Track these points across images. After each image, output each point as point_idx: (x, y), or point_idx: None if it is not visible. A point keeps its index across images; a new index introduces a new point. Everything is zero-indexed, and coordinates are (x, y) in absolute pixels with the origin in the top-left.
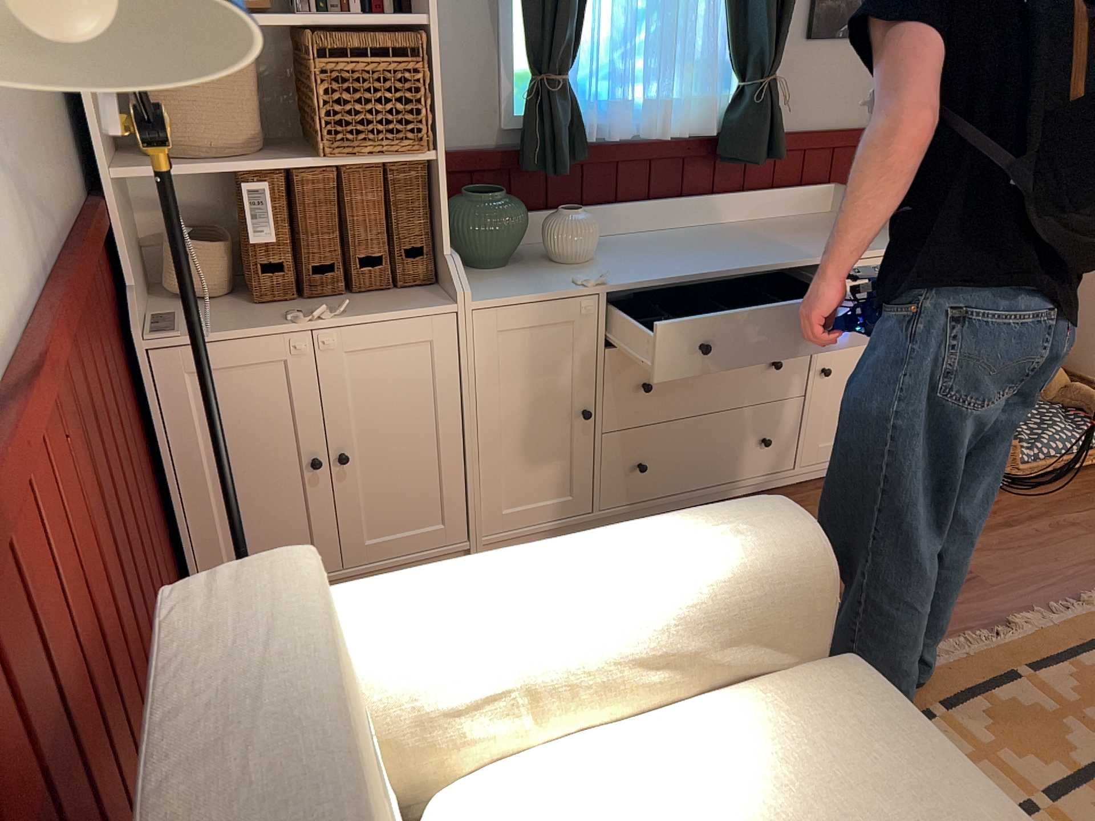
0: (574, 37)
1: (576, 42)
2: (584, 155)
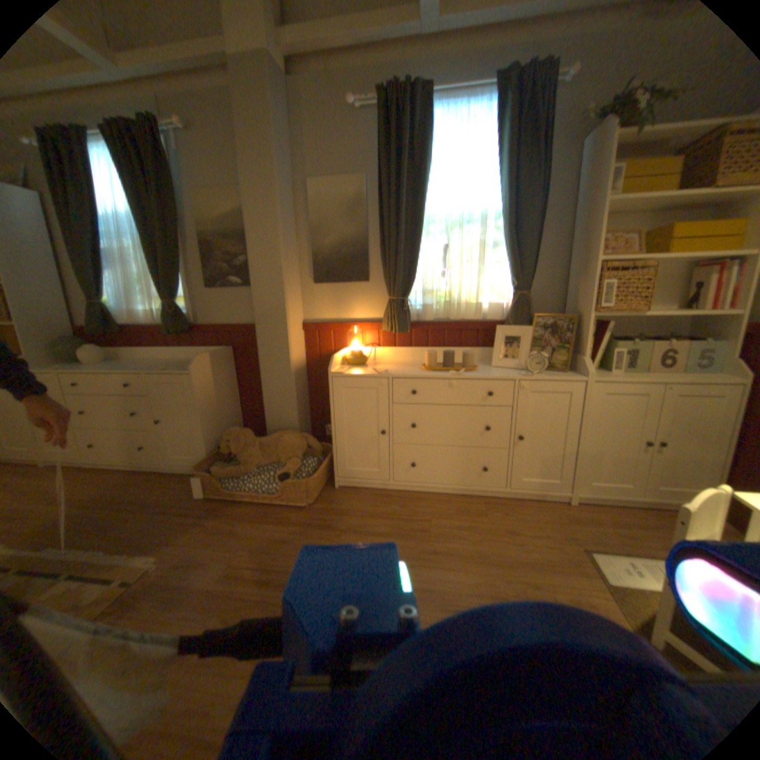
0: (92, 288)
1: (96, 290)
2: (117, 329)
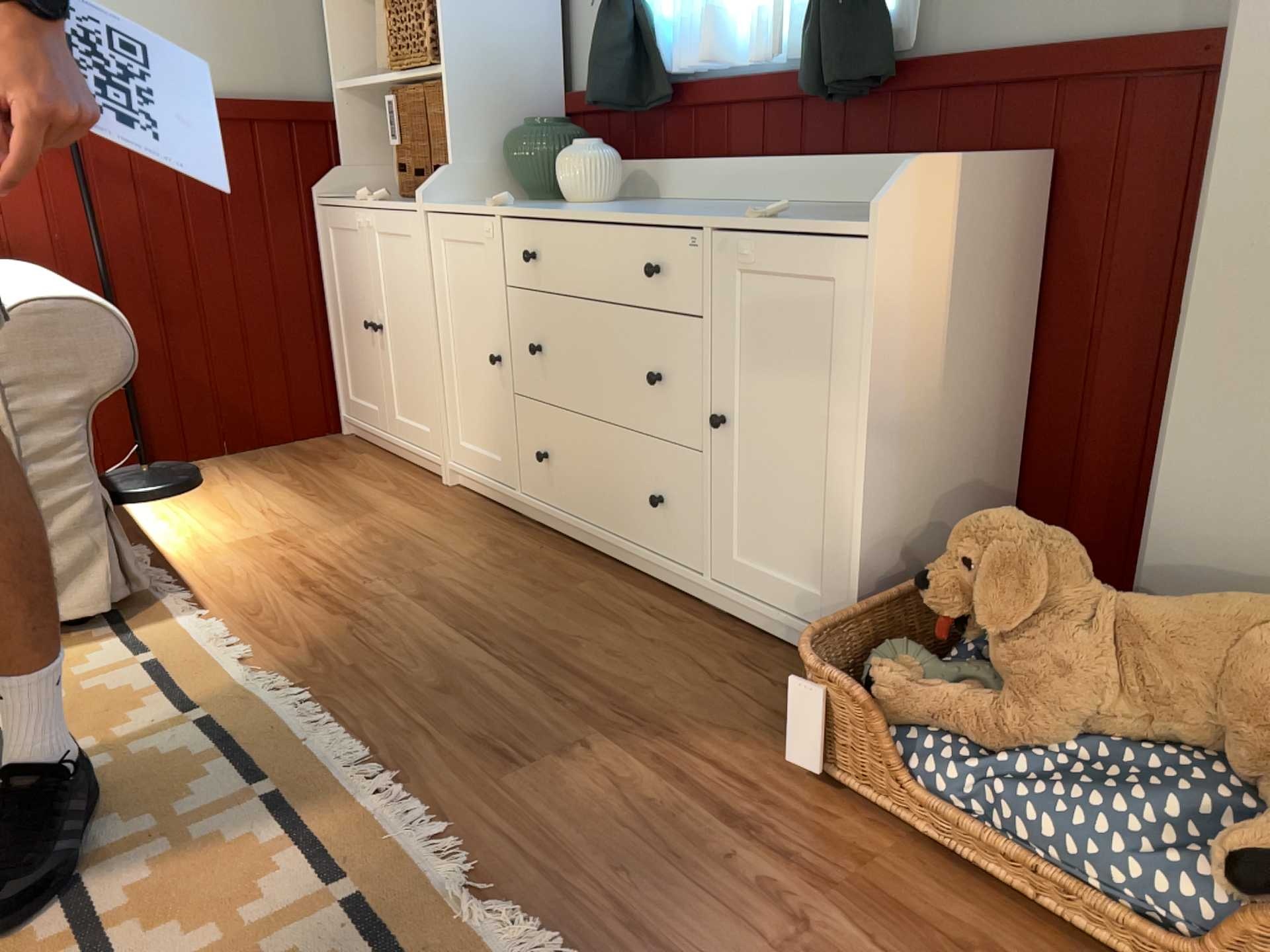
0: None
1: None
2: (665, 93)
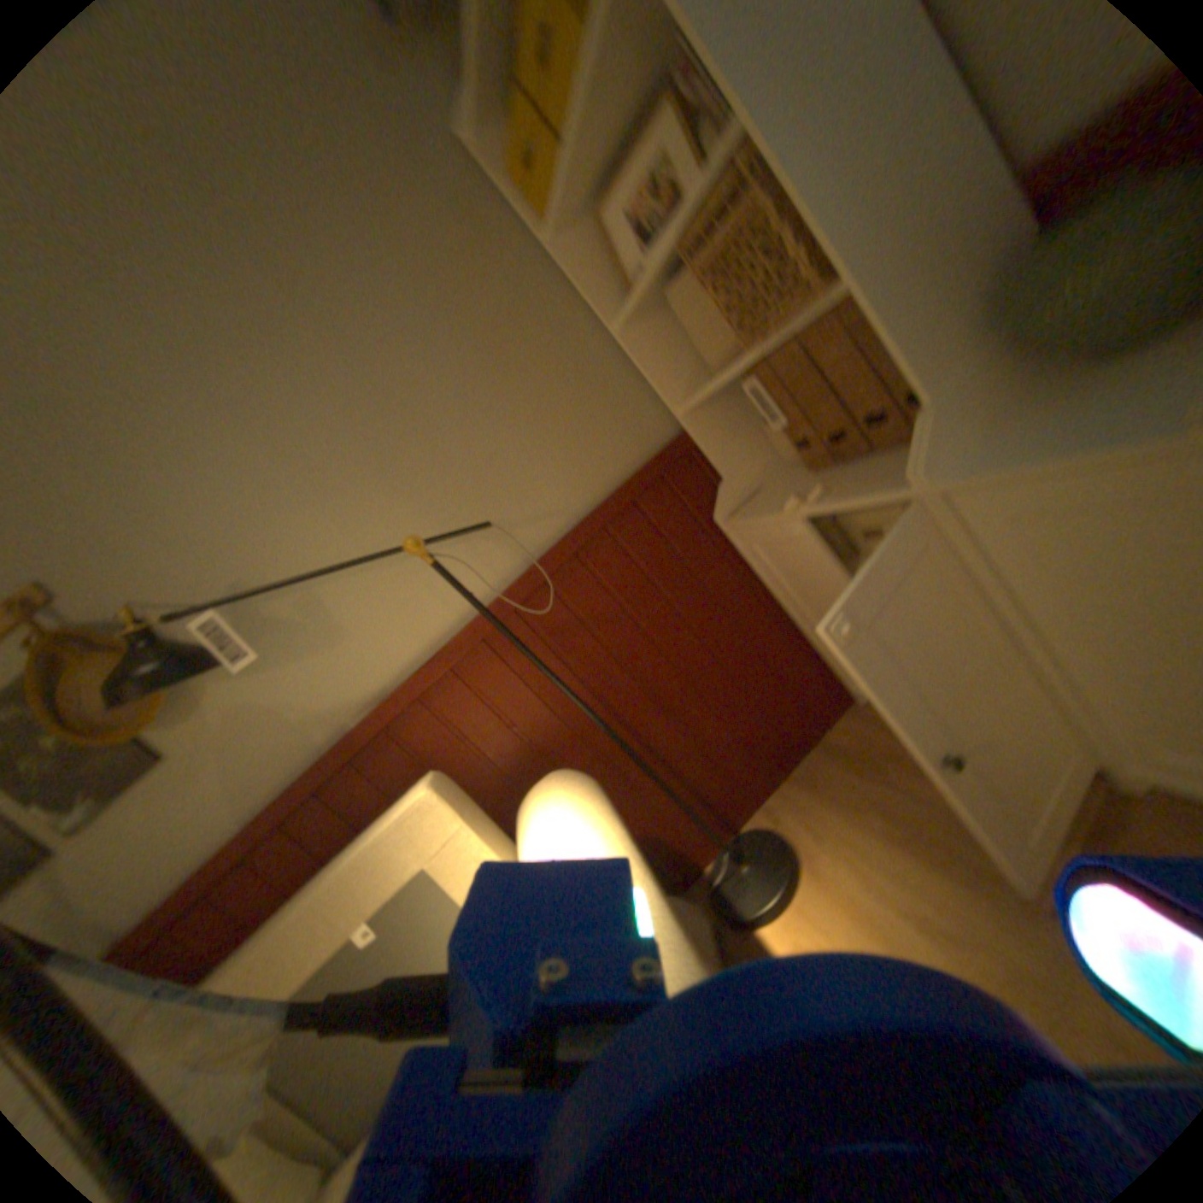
0: None
1: None
2: None
